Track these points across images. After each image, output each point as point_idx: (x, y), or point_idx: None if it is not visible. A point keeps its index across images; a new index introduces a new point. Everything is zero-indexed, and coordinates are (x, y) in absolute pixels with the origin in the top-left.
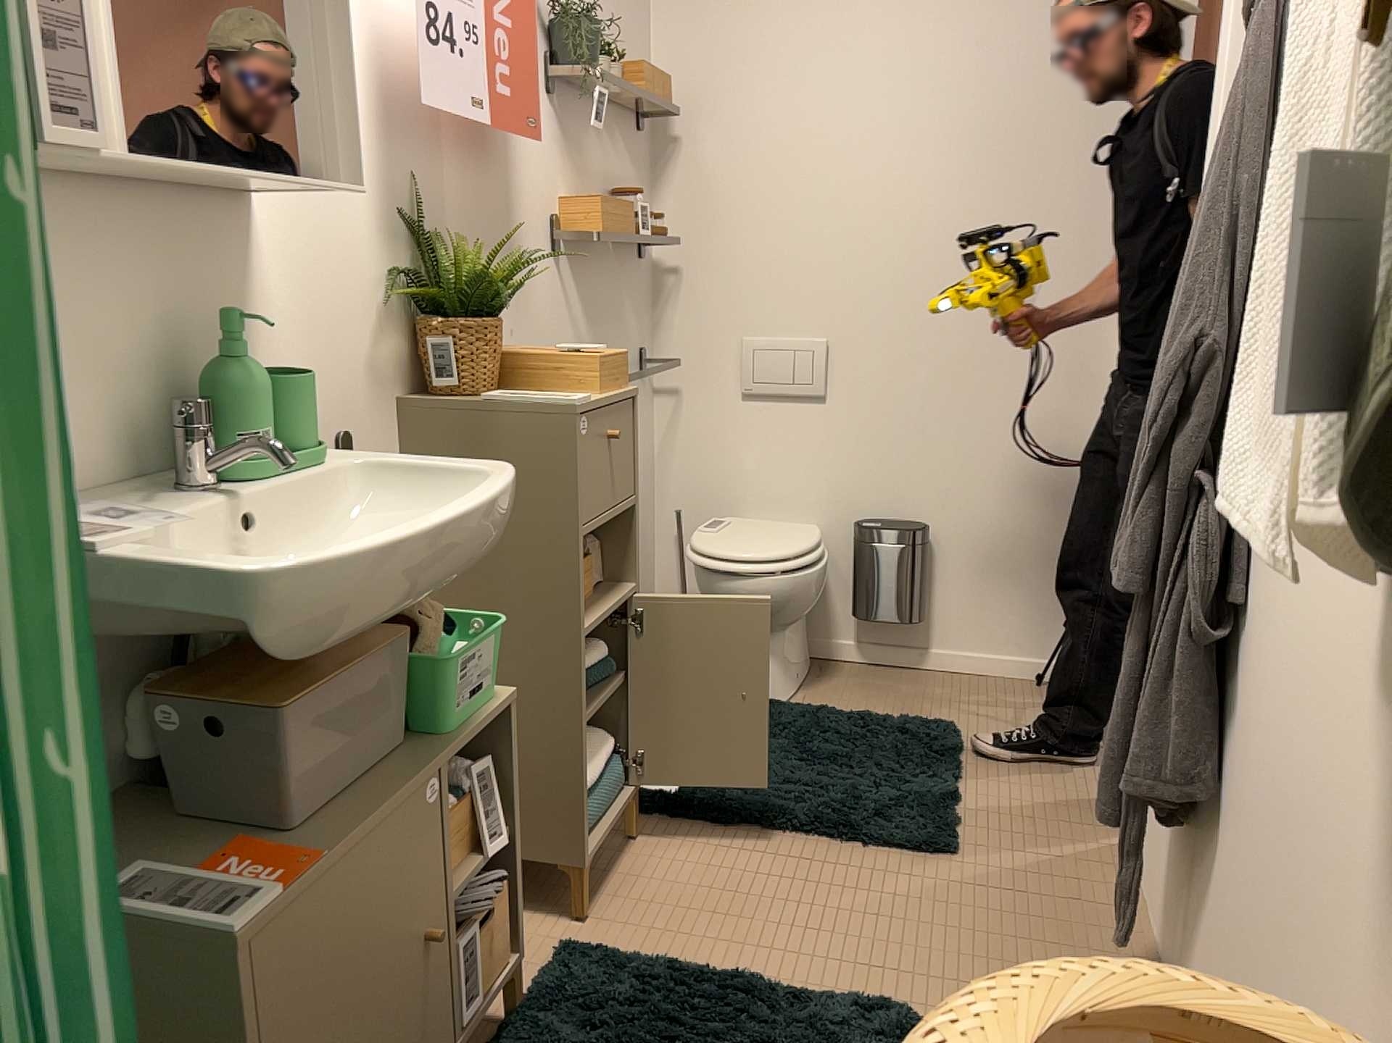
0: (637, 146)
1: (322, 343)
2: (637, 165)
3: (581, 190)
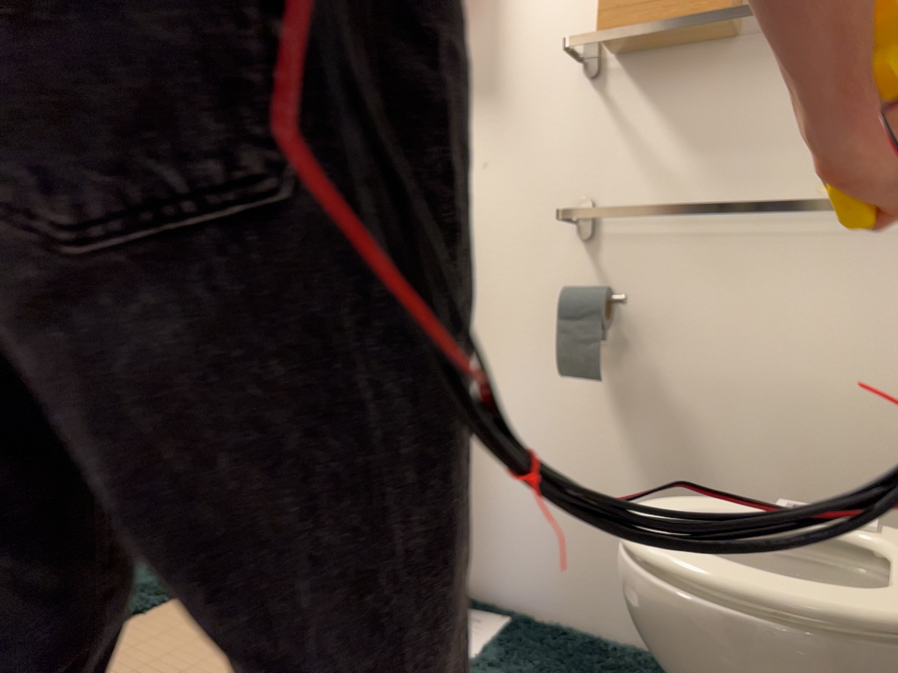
0: None
1: None
2: None
3: None
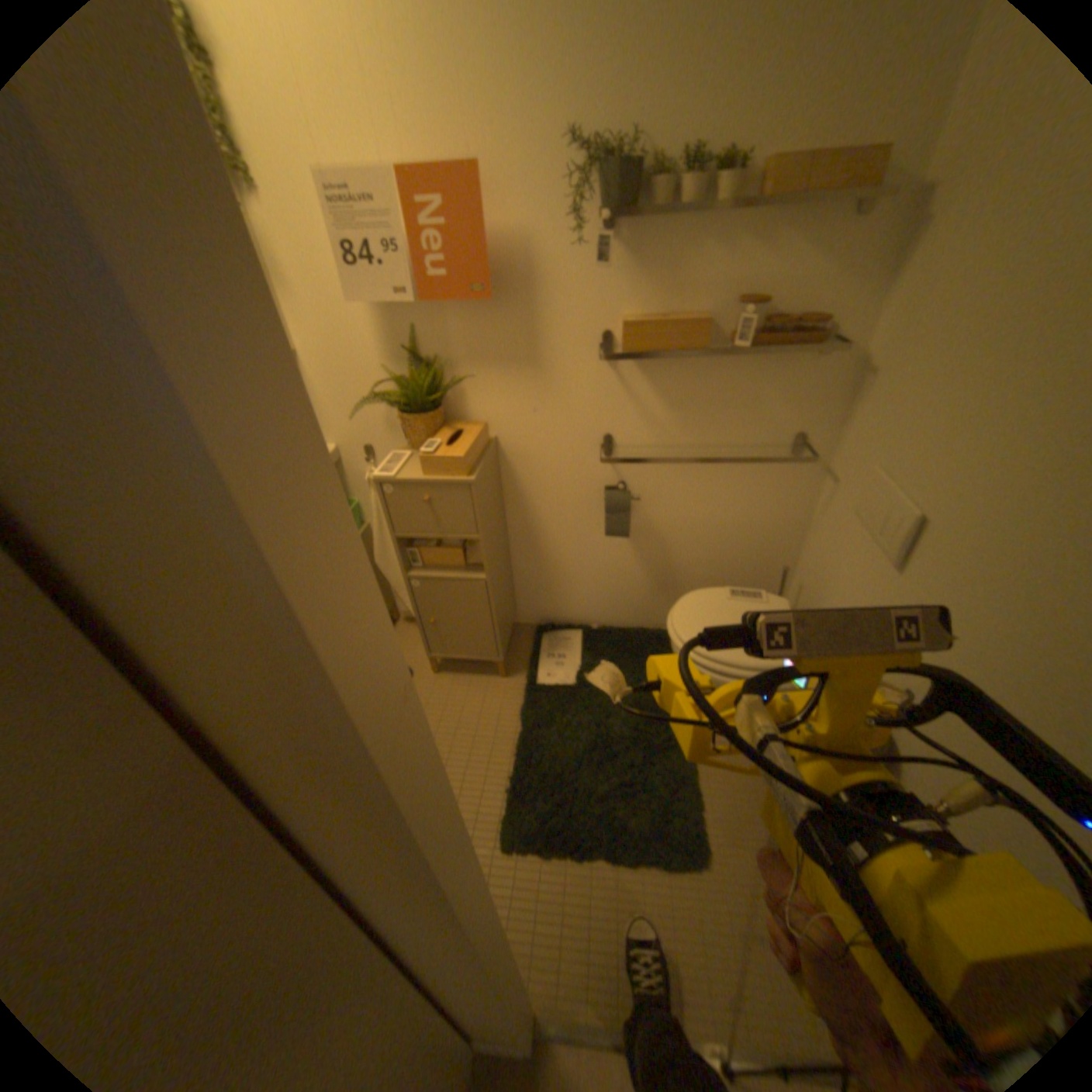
0: (851, 227)
1: (347, 408)
2: (844, 251)
3: (667, 300)
